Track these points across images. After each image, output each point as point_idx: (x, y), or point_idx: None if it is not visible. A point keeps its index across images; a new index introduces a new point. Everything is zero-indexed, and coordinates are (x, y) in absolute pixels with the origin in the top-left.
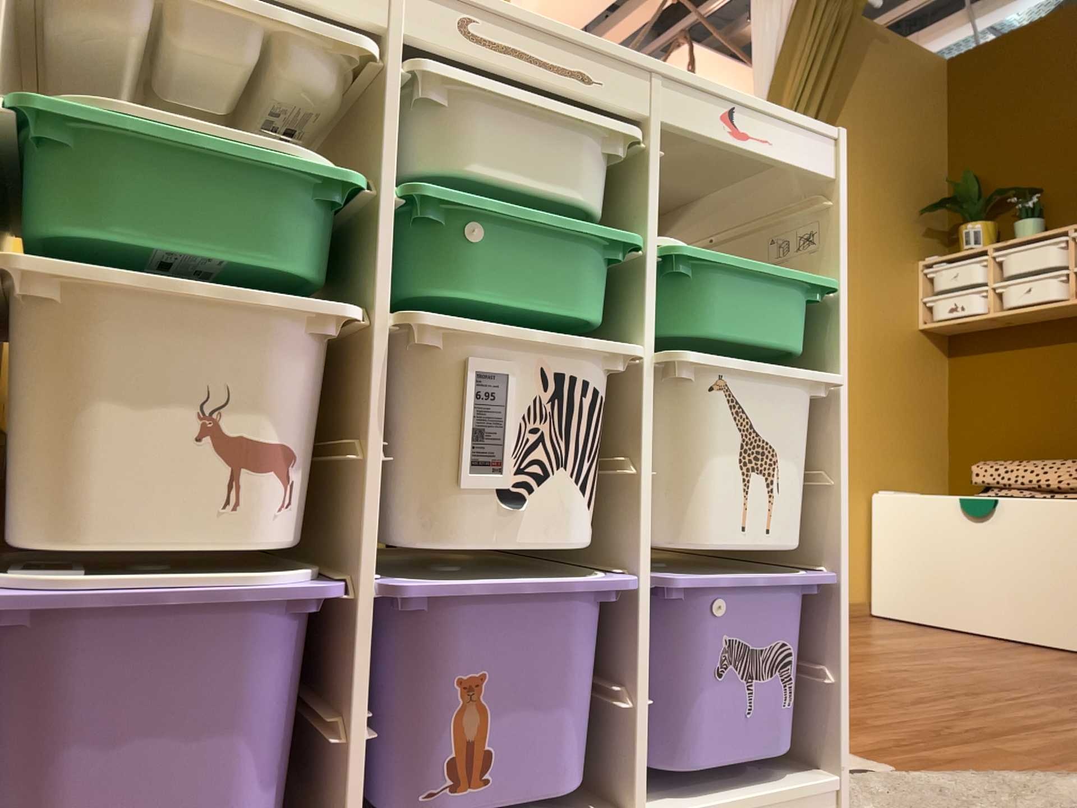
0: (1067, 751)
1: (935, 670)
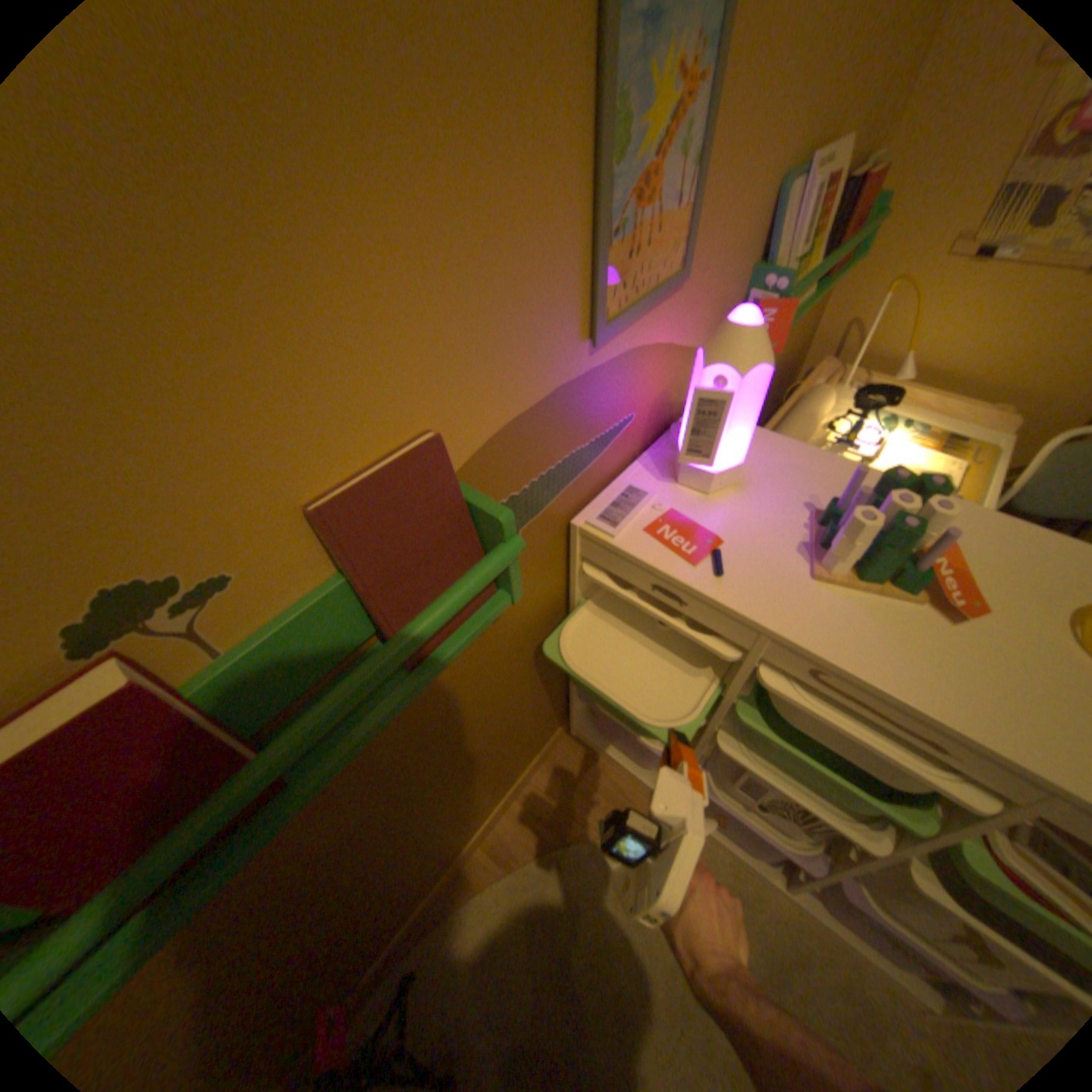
0: None
1: None
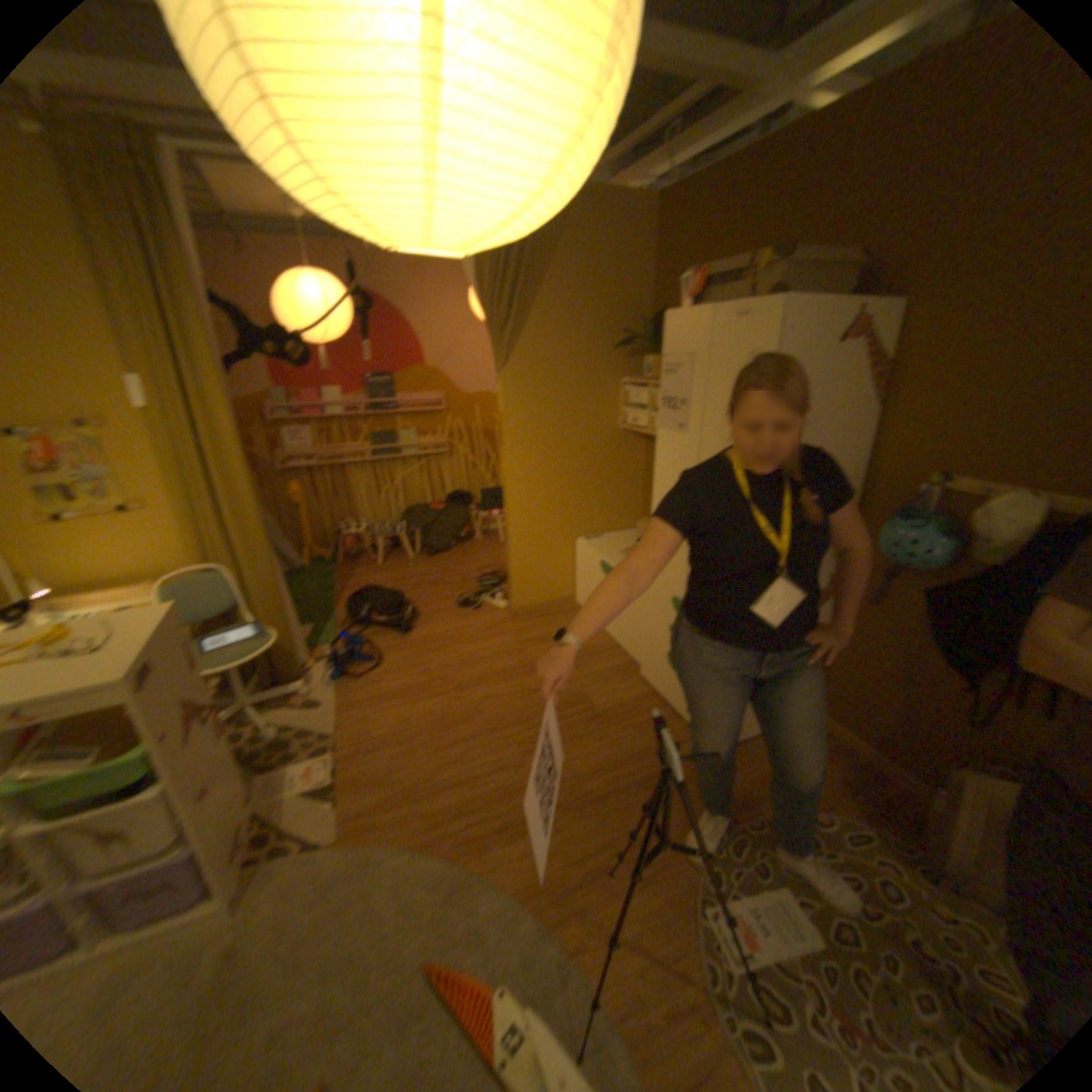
0: (446, 823)
1: (508, 704)
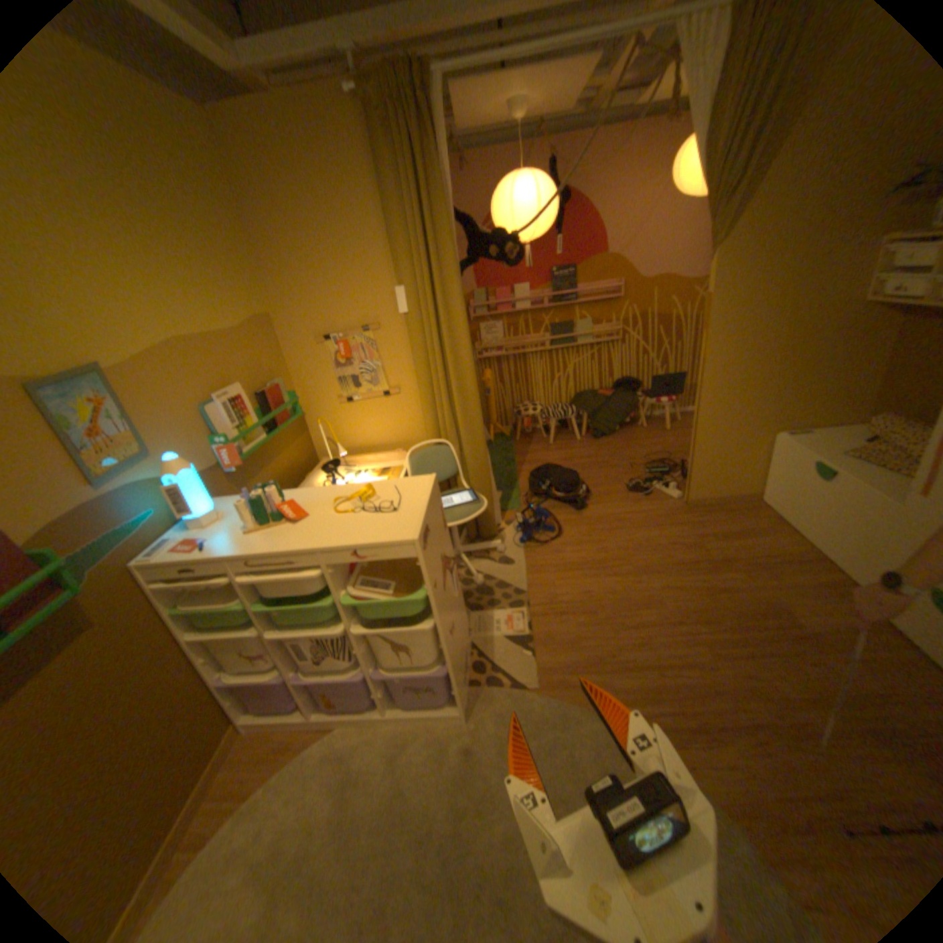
0: (640, 703)
1: (694, 597)
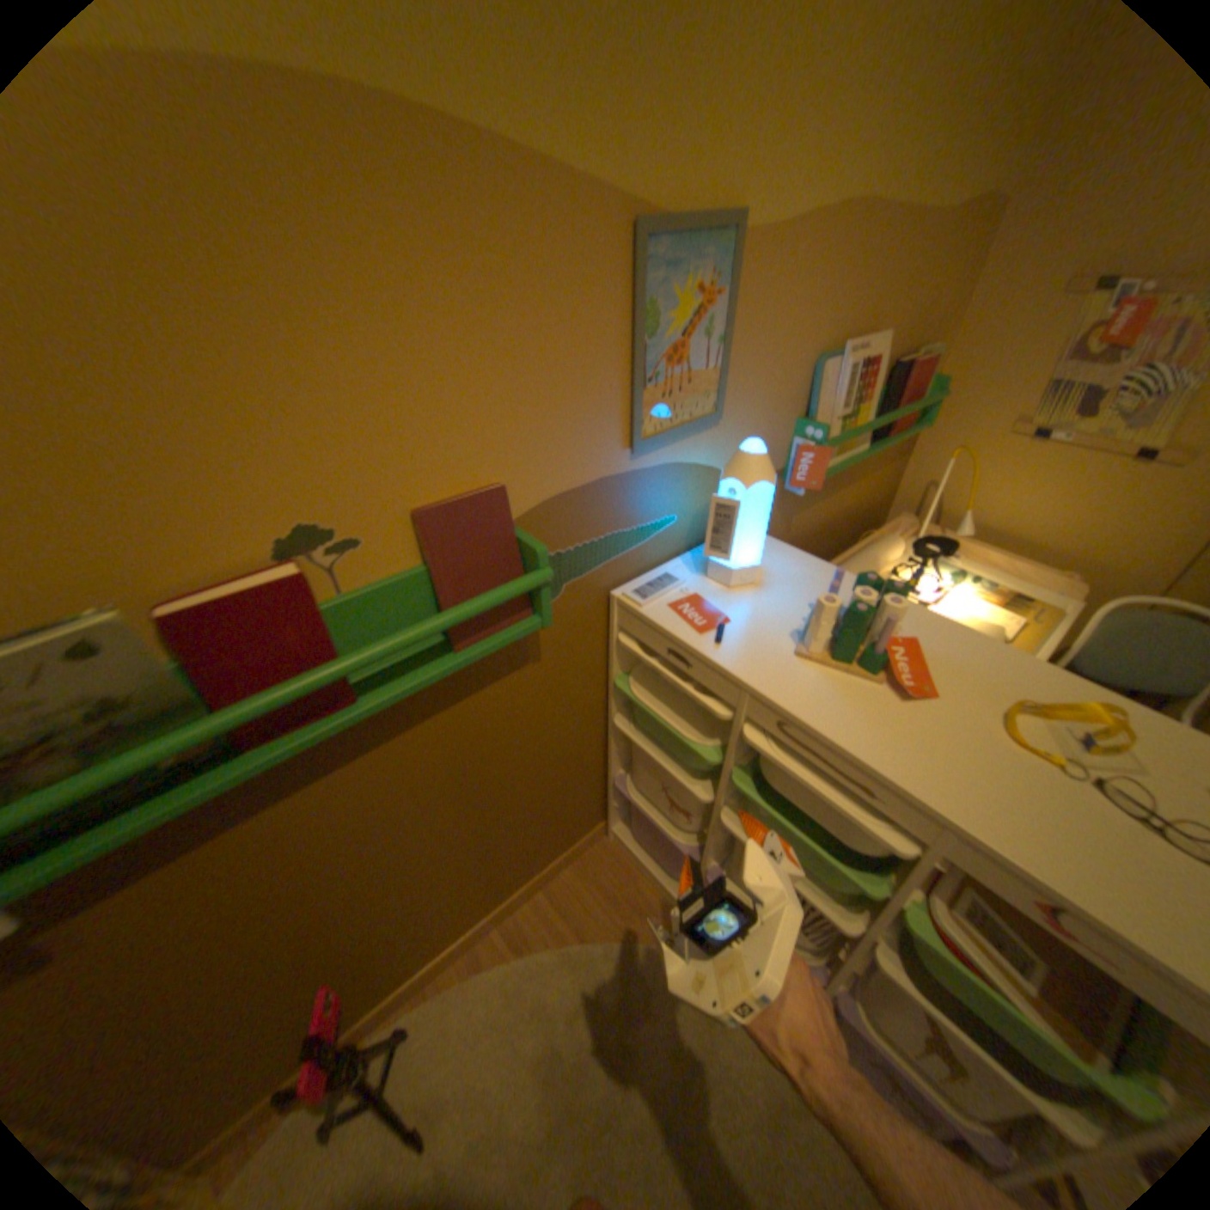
0: None
1: None
